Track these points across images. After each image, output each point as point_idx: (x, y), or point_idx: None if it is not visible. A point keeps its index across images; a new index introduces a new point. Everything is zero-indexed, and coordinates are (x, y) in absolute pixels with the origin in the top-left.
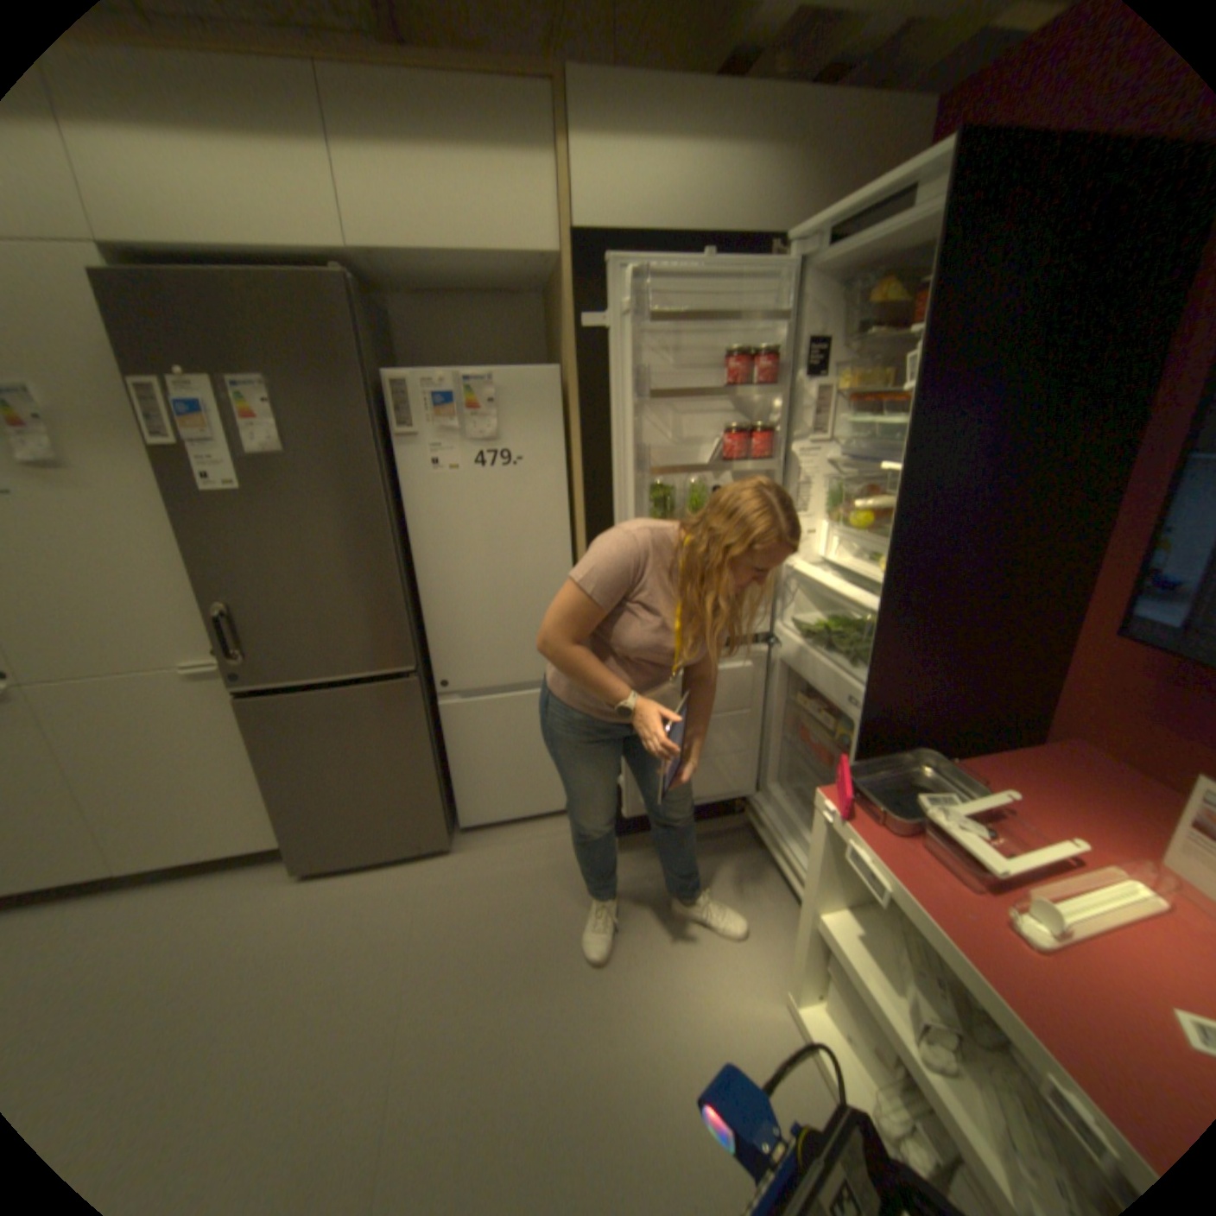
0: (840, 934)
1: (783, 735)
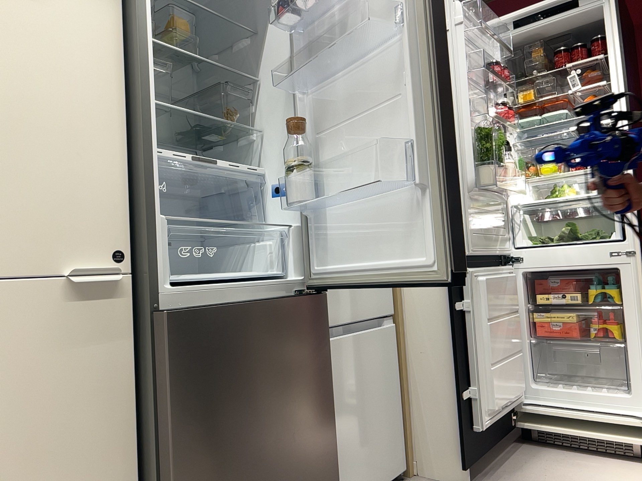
0: None
1: (530, 335)
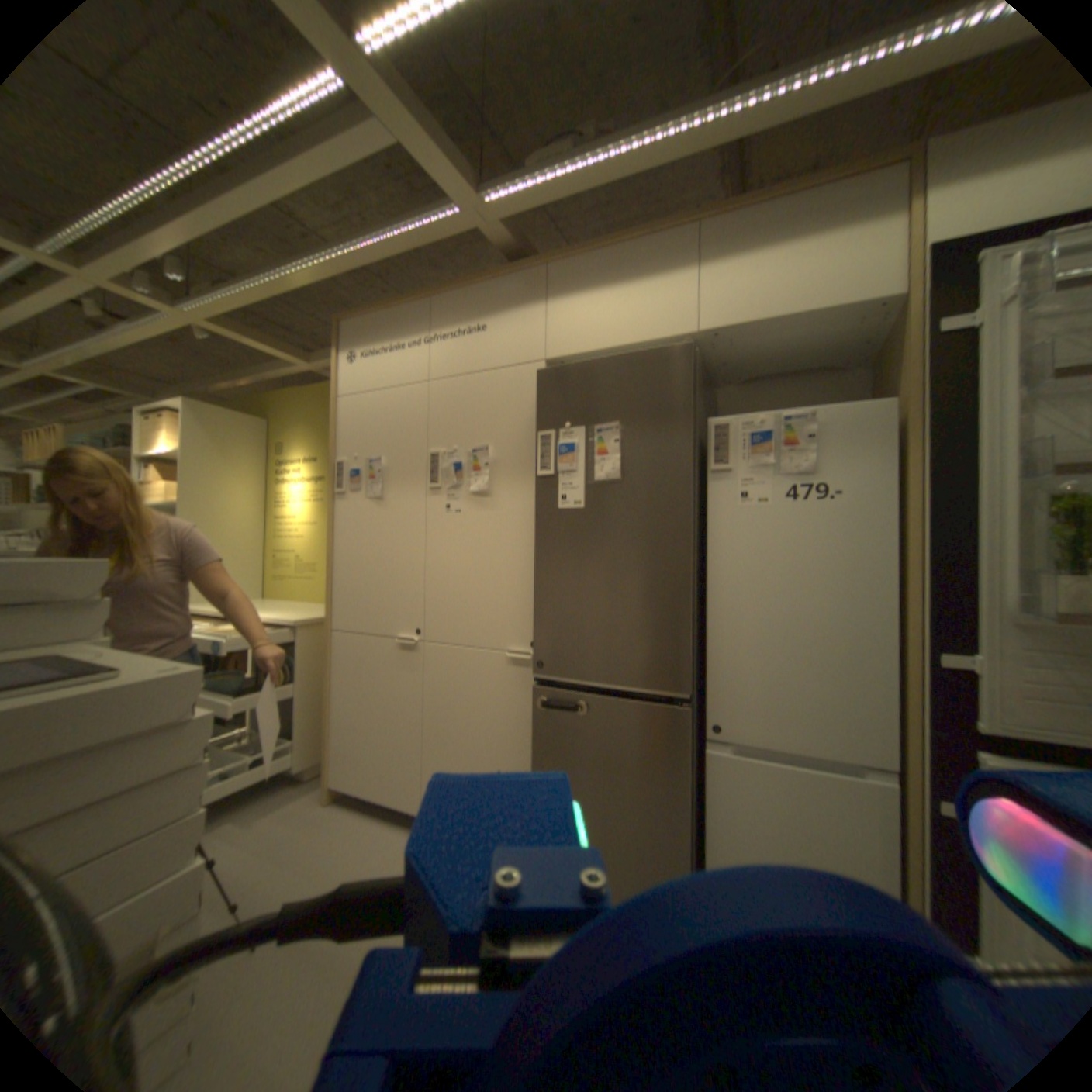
0: None
1: None
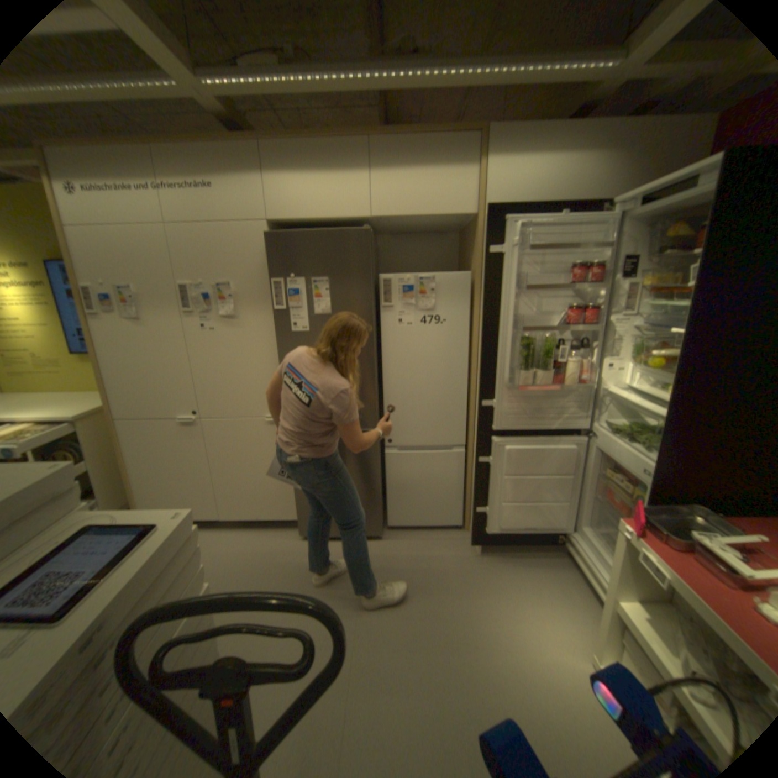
0: (634, 611)
1: (595, 496)
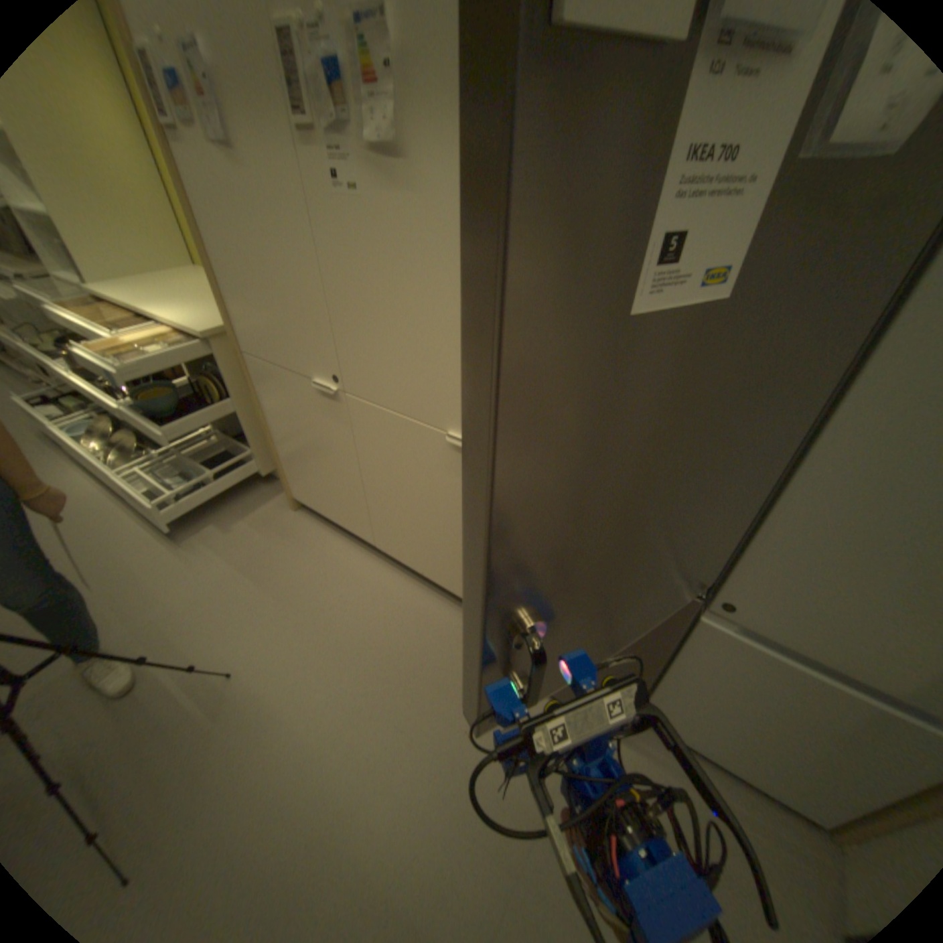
0: None
1: None
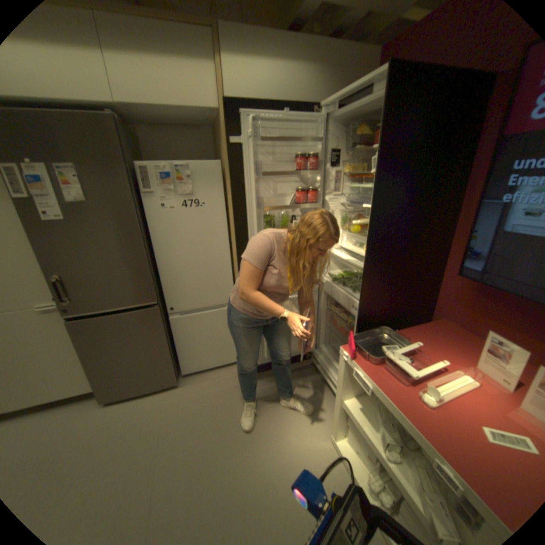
0: (352, 408)
1: (326, 323)
